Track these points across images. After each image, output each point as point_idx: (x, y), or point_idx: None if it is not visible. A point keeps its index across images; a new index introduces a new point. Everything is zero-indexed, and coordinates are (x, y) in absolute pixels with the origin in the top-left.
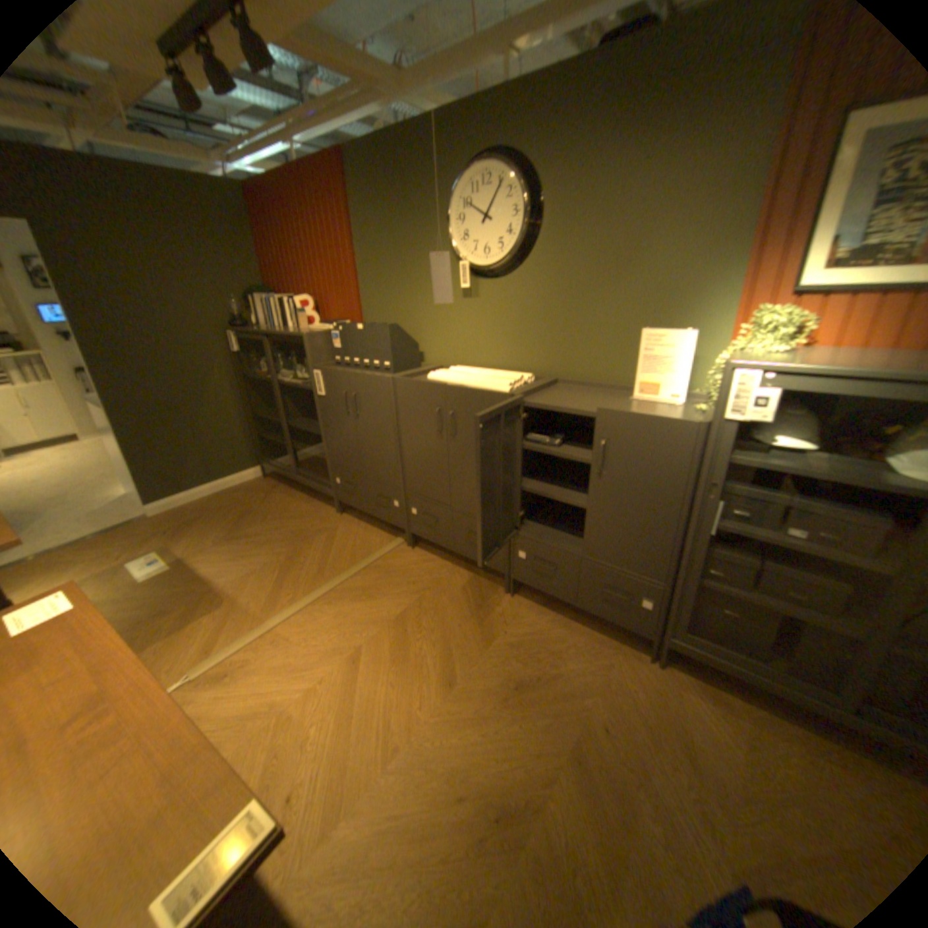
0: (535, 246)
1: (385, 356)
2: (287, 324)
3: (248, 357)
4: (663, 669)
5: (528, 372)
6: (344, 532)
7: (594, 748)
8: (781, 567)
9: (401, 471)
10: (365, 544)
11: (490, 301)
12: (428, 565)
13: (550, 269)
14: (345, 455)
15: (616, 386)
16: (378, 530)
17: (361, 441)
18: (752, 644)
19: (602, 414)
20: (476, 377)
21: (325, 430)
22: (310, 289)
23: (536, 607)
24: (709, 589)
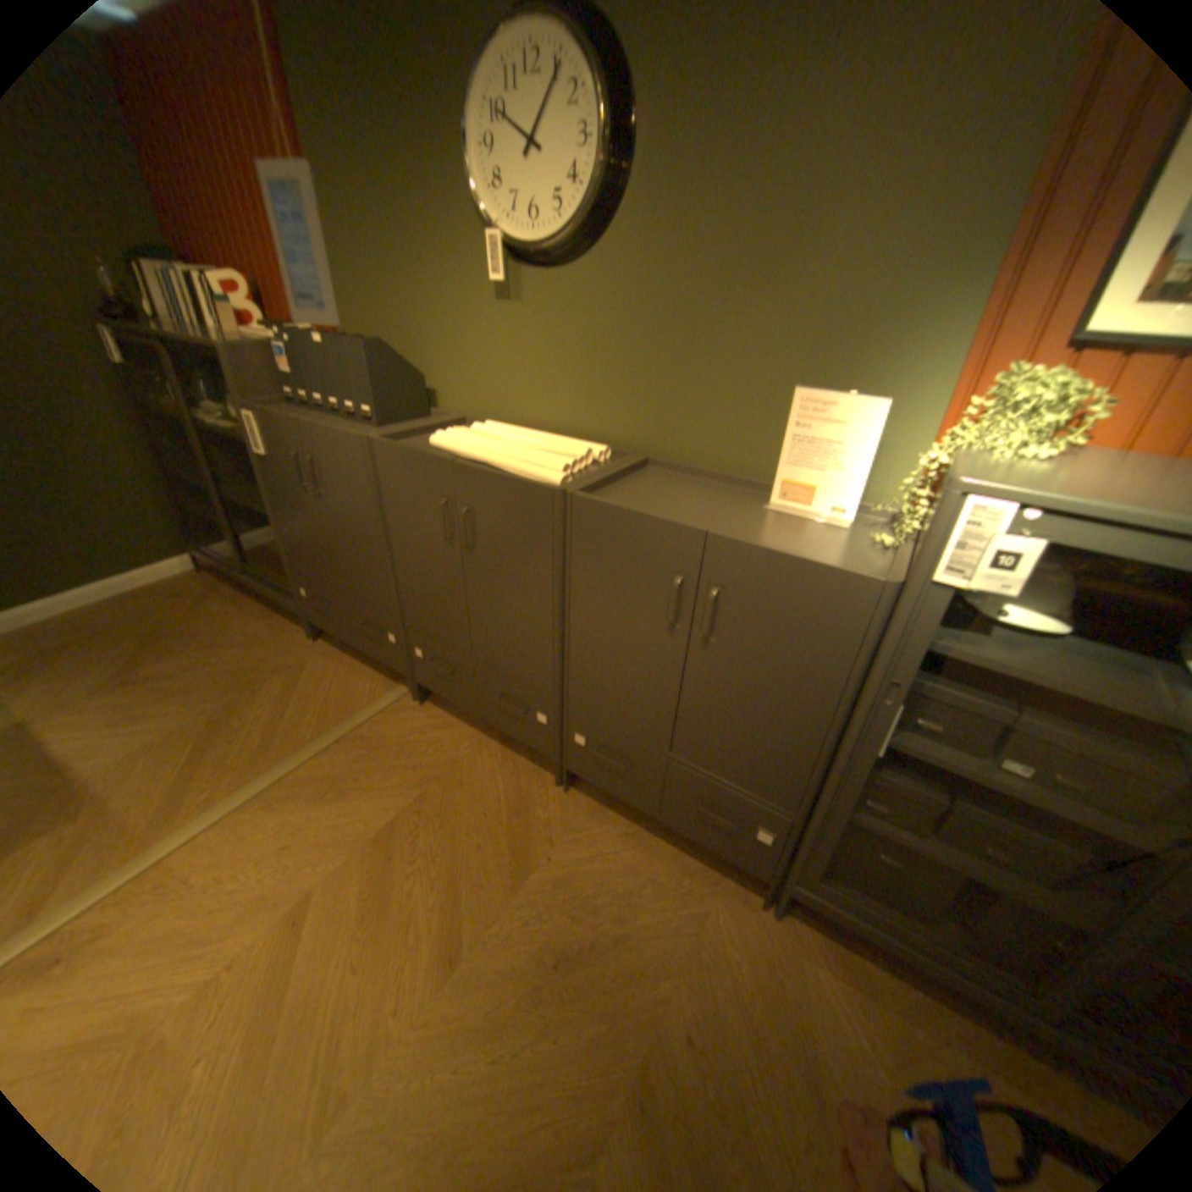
0: (620, 211)
1: (362, 393)
2: (206, 319)
3: (146, 373)
4: (781, 920)
5: (603, 440)
6: (316, 672)
7: (668, 1078)
8: (981, 810)
9: (397, 589)
10: (347, 694)
11: (542, 309)
12: (443, 735)
13: (644, 257)
14: (309, 555)
15: (743, 479)
16: (370, 670)
17: (330, 536)
18: (915, 903)
19: (716, 543)
20: (512, 446)
21: (274, 512)
22: (243, 258)
23: (601, 809)
24: (863, 827)
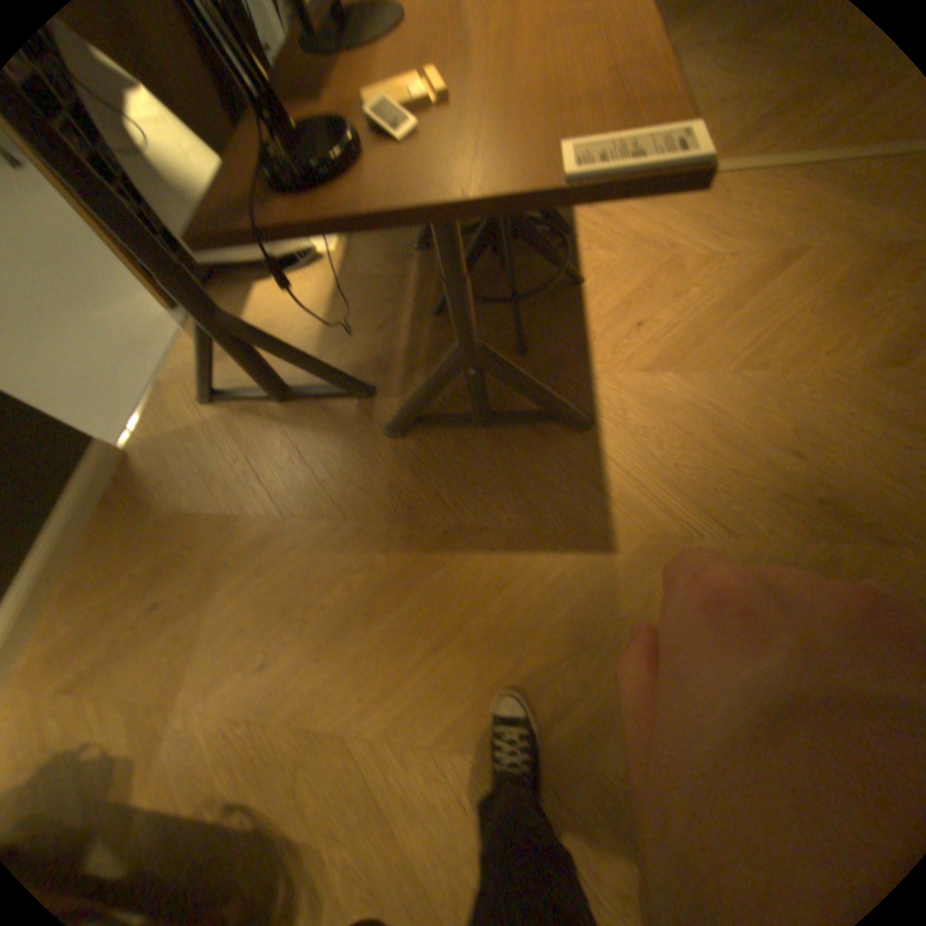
0: None
1: None
2: None
3: None
4: None
5: None
6: None
7: None
8: None
9: None
10: None
11: None
12: None
13: None
14: None
15: None
16: None
17: None
18: None
19: None
20: None
21: None
22: None
23: None
24: None
